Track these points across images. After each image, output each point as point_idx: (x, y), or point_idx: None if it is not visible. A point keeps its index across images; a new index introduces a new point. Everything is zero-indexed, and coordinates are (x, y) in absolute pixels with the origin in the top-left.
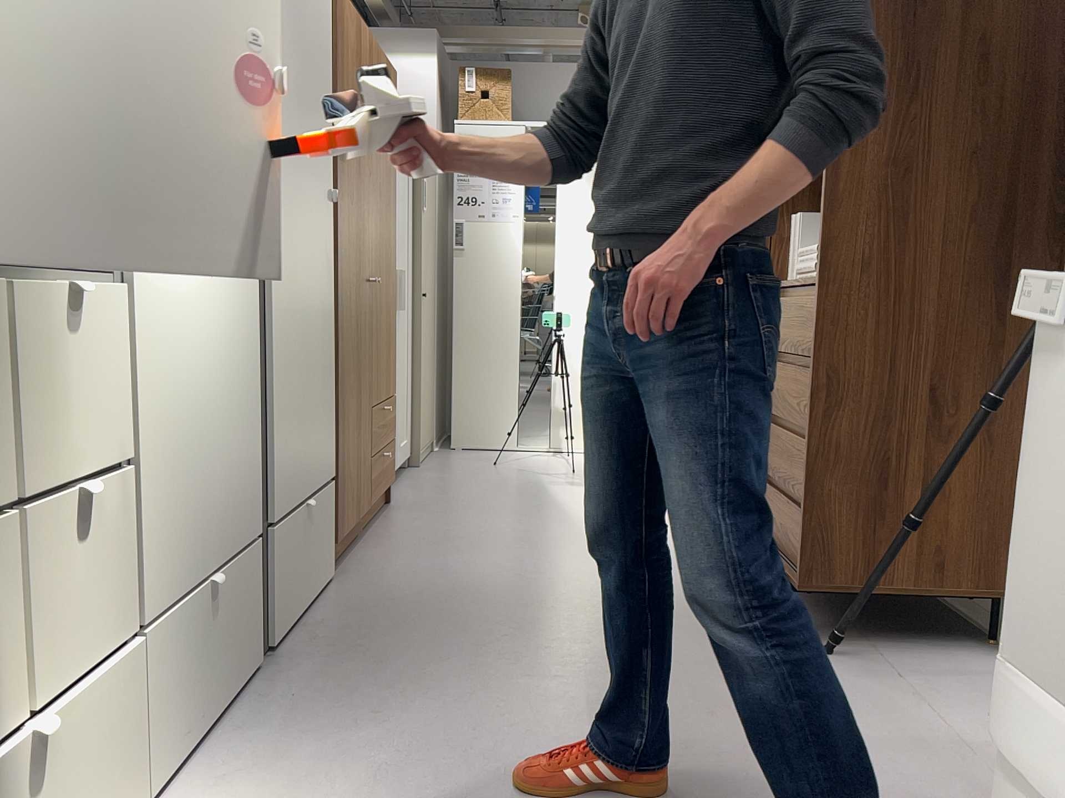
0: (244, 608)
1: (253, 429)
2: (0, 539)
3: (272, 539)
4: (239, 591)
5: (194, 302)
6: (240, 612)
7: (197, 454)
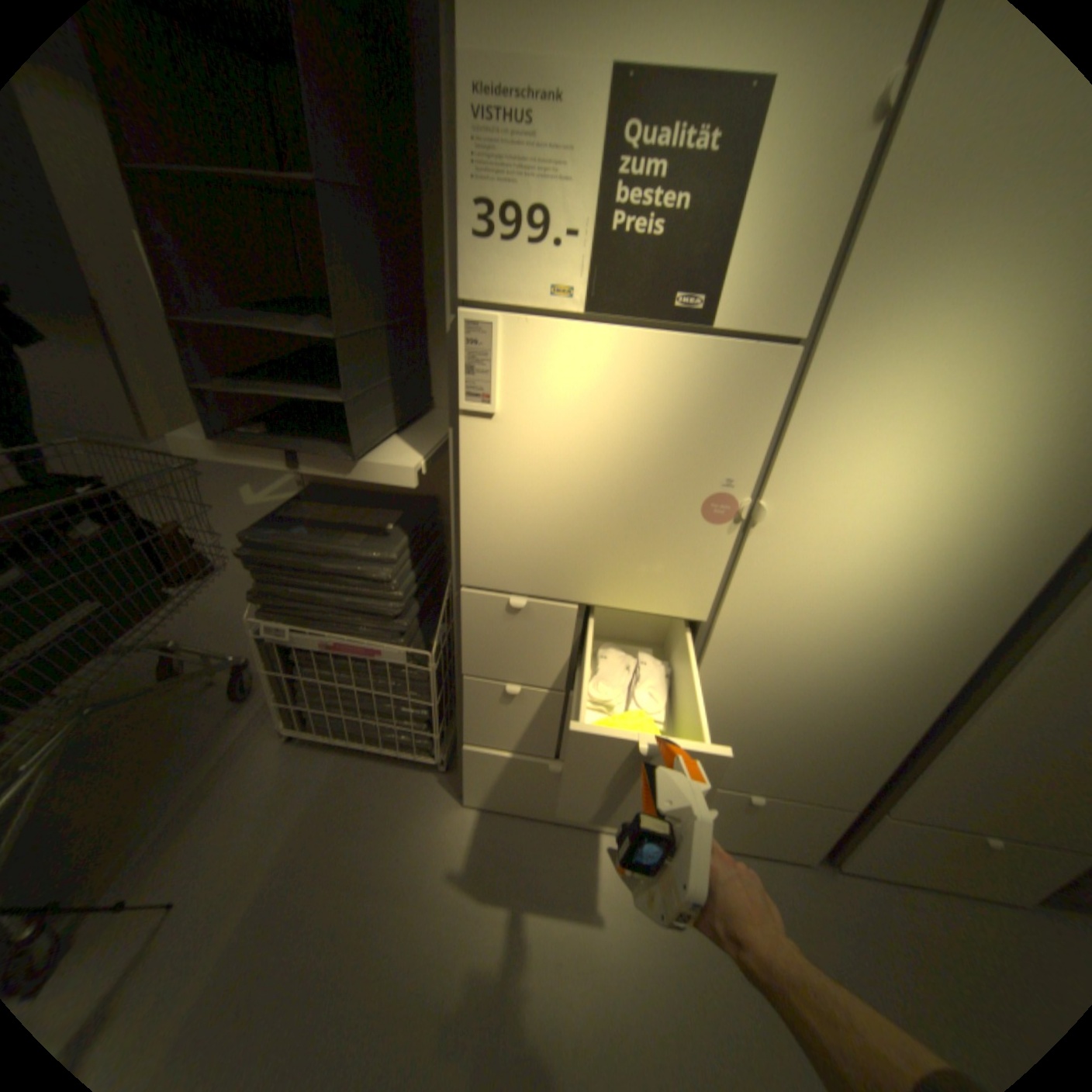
0: (805, 833)
1: (906, 754)
2: (562, 701)
3: (890, 827)
4: (802, 822)
5: (823, 654)
6: (796, 831)
7: (778, 737)
